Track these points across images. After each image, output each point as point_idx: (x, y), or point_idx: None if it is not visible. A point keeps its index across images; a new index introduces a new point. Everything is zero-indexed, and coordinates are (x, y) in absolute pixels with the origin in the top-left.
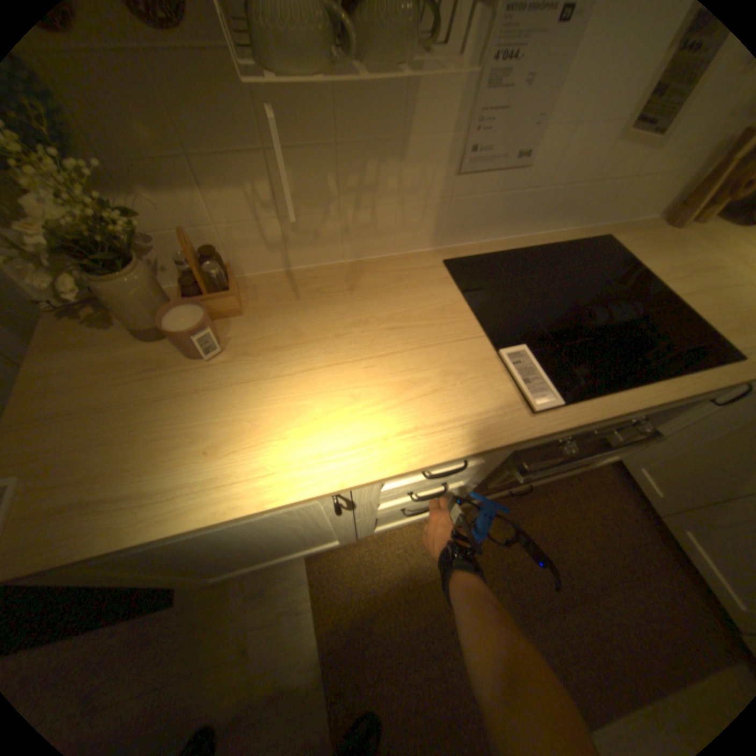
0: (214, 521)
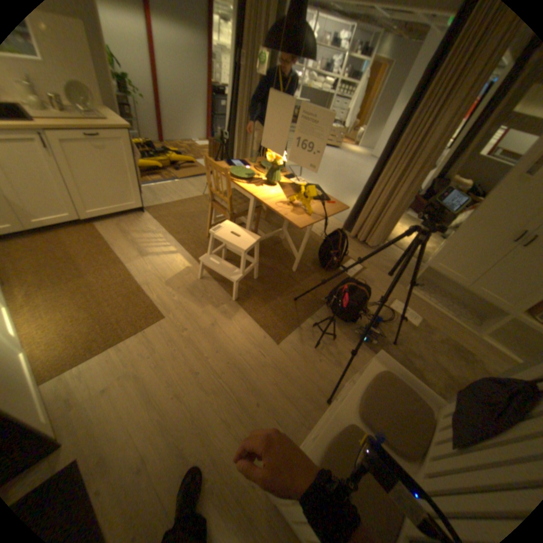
0: None
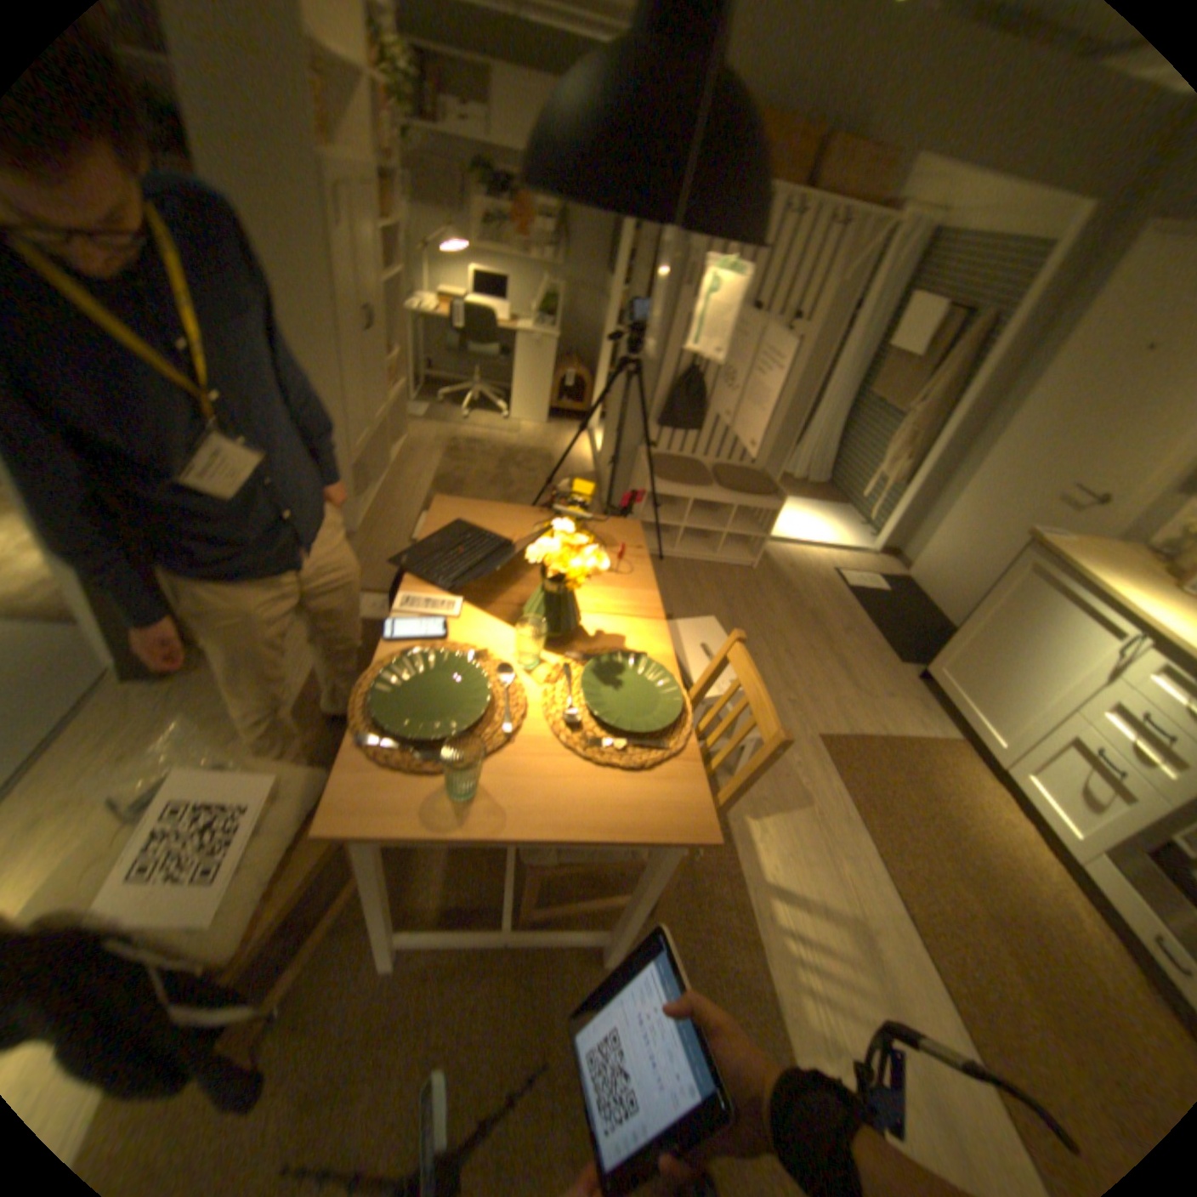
0: (1111, 587)
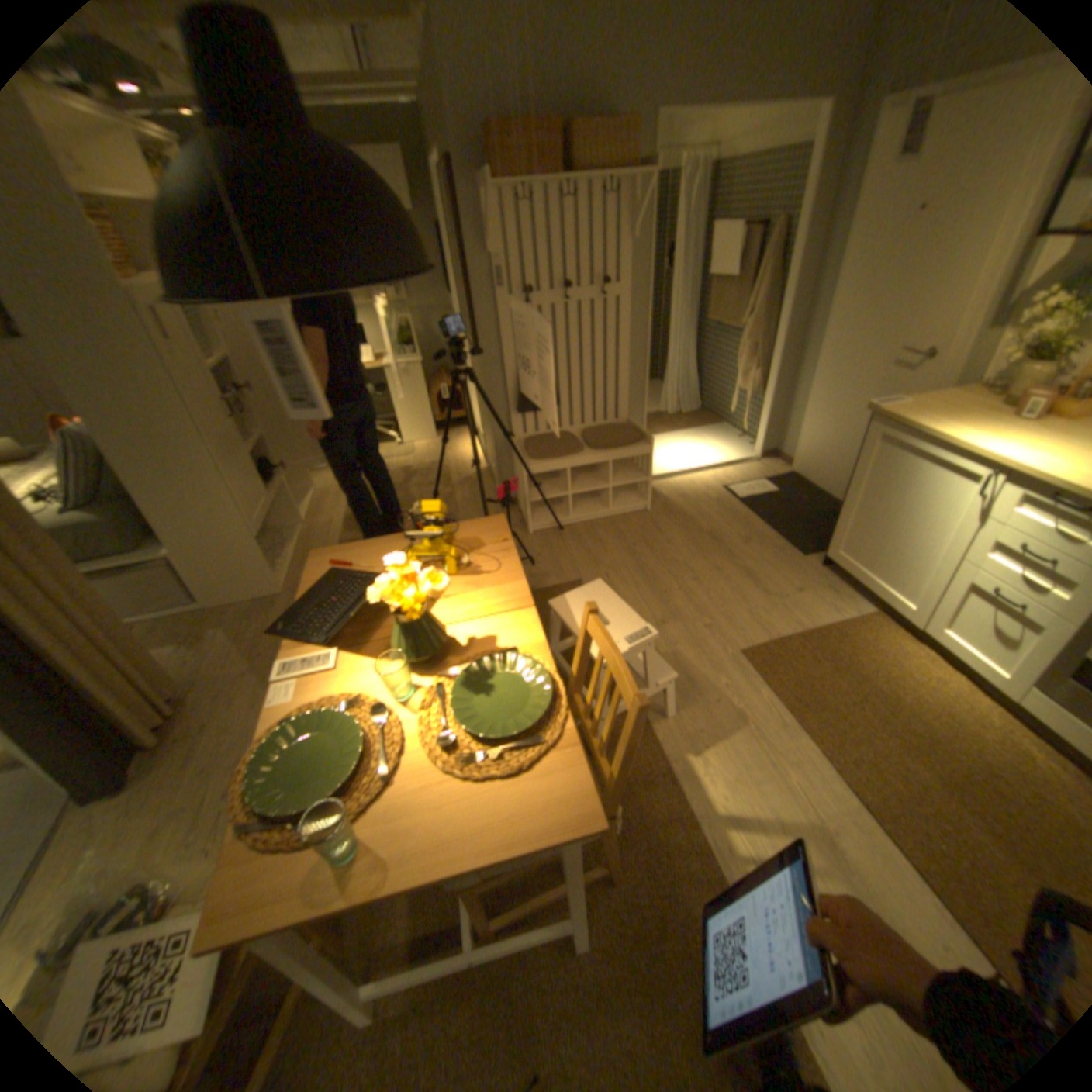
0: (952, 437)
